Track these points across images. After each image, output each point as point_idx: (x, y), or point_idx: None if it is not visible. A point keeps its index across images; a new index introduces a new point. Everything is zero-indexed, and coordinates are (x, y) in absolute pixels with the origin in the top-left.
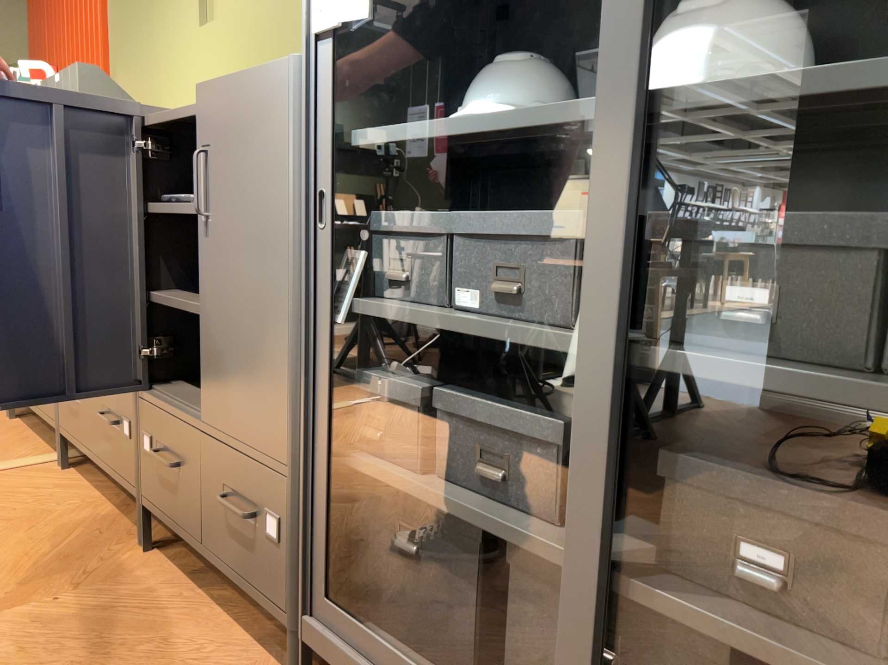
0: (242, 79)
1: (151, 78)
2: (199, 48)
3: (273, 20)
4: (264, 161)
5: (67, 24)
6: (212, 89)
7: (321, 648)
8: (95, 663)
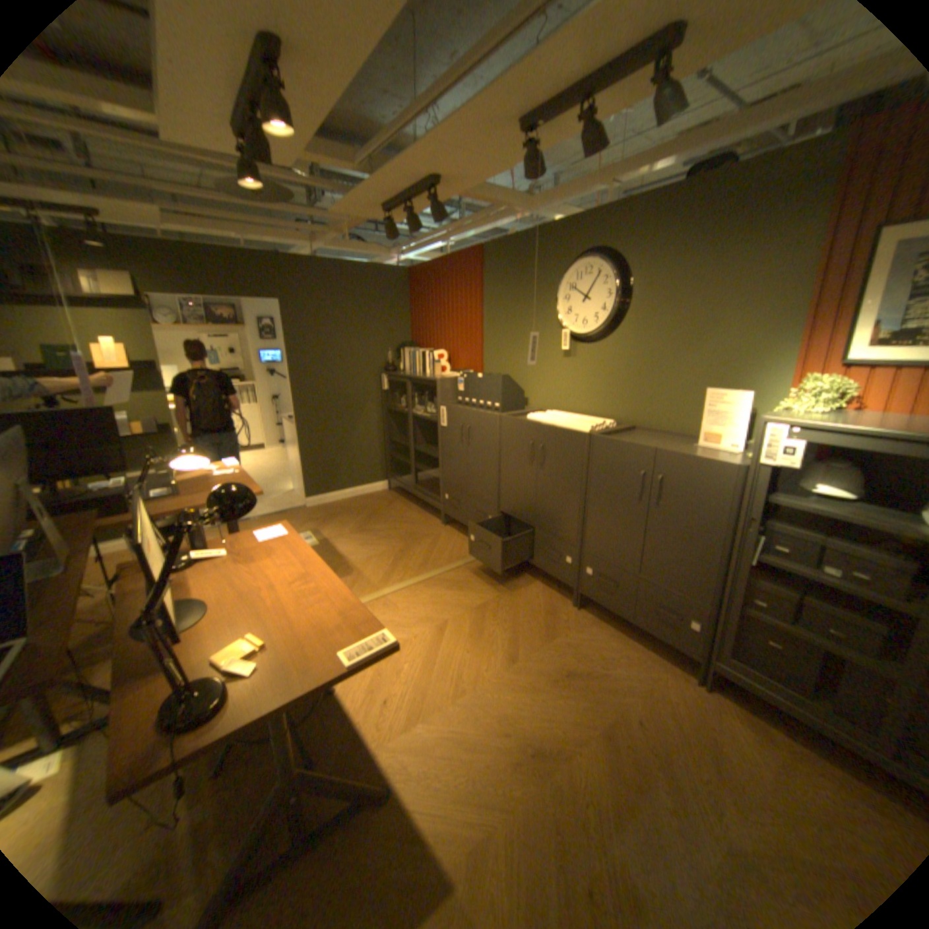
0: (698, 460)
1: (519, 370)
2: (562, 367)
3: (624, 370)
4: (712, 496)
5: (447, 325)
6: (672, 455)
7: (727, 674)
8: (609, 666)
